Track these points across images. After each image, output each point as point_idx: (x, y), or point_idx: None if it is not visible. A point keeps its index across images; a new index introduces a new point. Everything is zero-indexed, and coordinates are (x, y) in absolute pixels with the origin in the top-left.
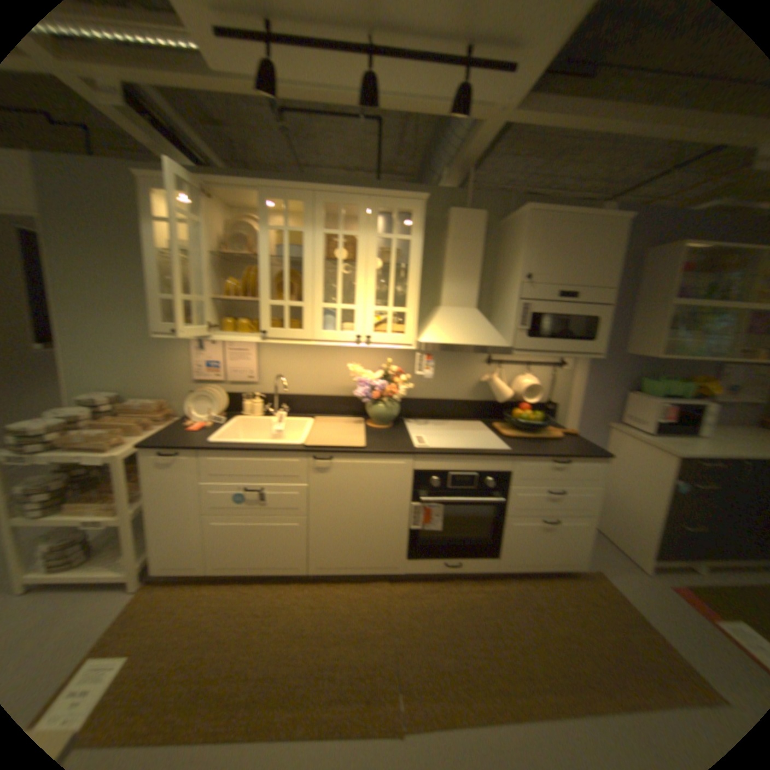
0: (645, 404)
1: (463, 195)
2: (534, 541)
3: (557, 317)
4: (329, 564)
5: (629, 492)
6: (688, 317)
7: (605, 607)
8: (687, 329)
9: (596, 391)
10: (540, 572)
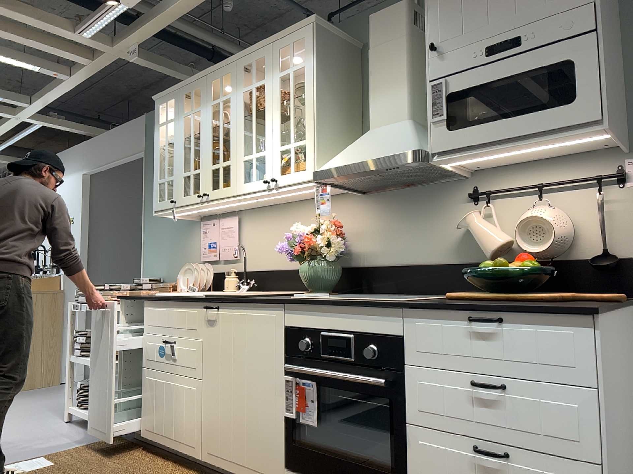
0: None
1: None
2: None
3: (497, 86)
4: (217, 451)
5: None
6: None
7: None
8: None
9: None
10: None
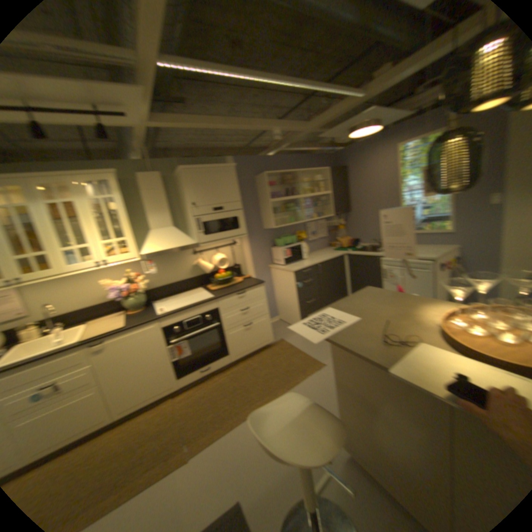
0: (277, 251)
1: (142, 162)
2: (242, 337)
3: (216, 221)
4: (125, 407)
5: (284, 296)
6: (283, 205)
7: (282, 353)
8: (285, 211)
9: (256, 252)
10: (251, 351)
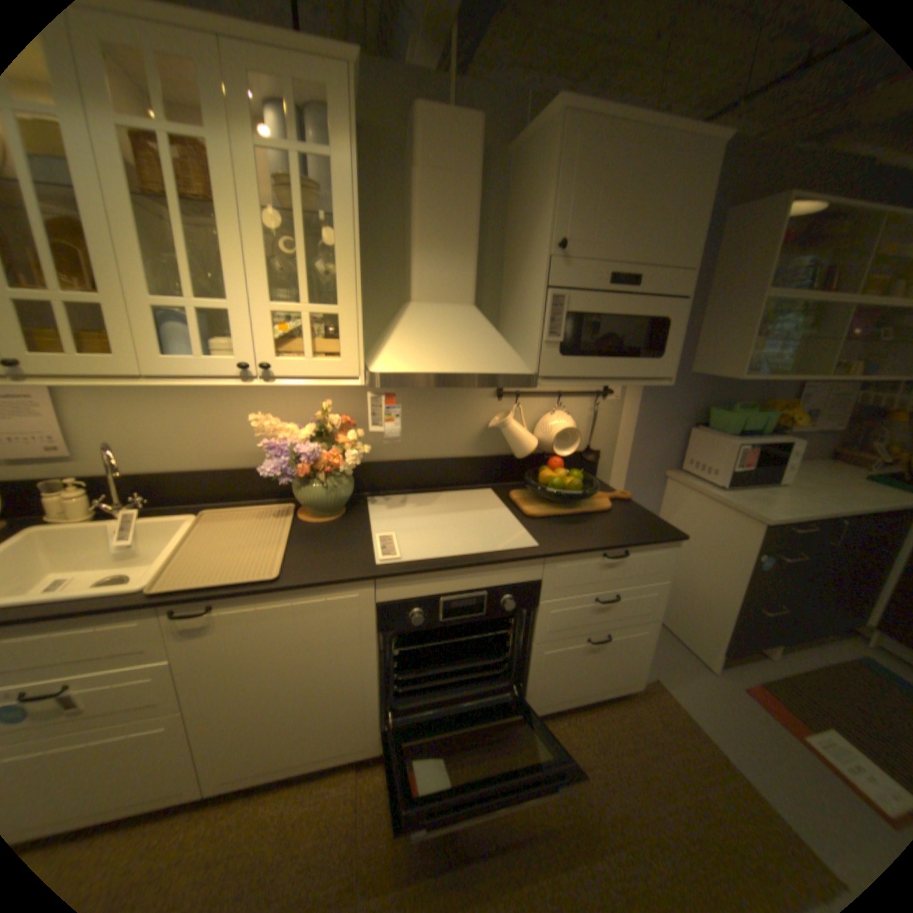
0: (715, 445)
1: (442, 84)
2: (577, 669)
3: (609, 319)
4: (245, 773)
5: (691, 566)
6: (772, 316)
7: (672, 744)
8: (769, 335)
9: (652, 429)
10: (583, 705)
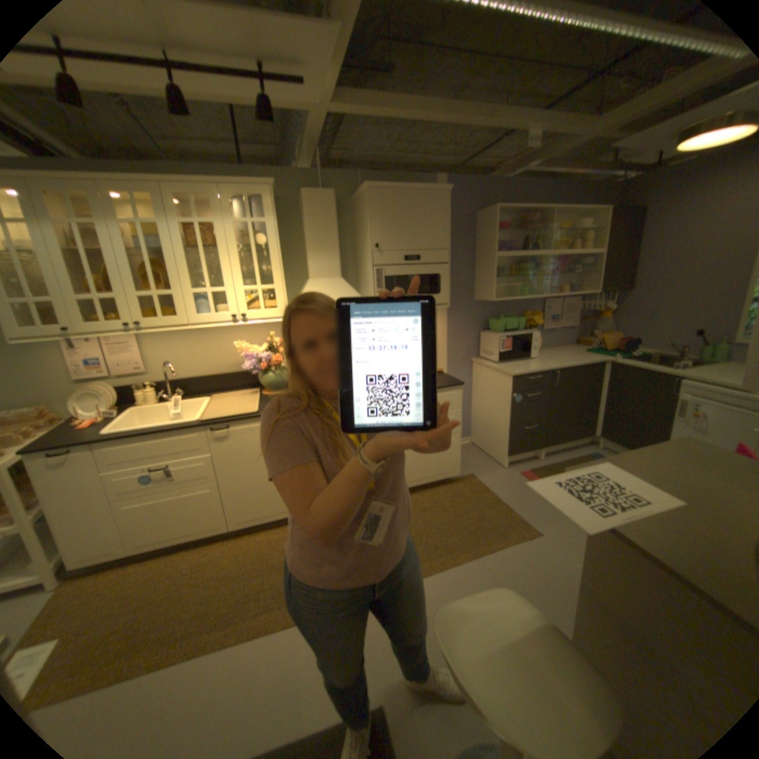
0: (491, 340)
1: (314, 174)
2: (417, 461)
3: (408, 277)
4: (249, 517)
5: (489, 410)
6: (515, 265)
7: (472, 497)
8: (517, 275)
9: (457, 334)
10: (425, 484)
